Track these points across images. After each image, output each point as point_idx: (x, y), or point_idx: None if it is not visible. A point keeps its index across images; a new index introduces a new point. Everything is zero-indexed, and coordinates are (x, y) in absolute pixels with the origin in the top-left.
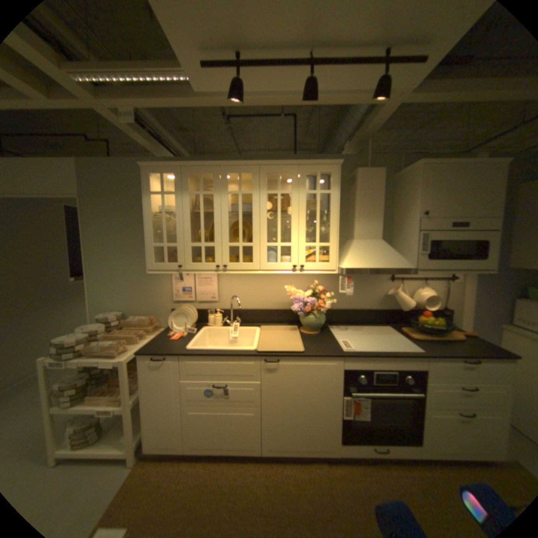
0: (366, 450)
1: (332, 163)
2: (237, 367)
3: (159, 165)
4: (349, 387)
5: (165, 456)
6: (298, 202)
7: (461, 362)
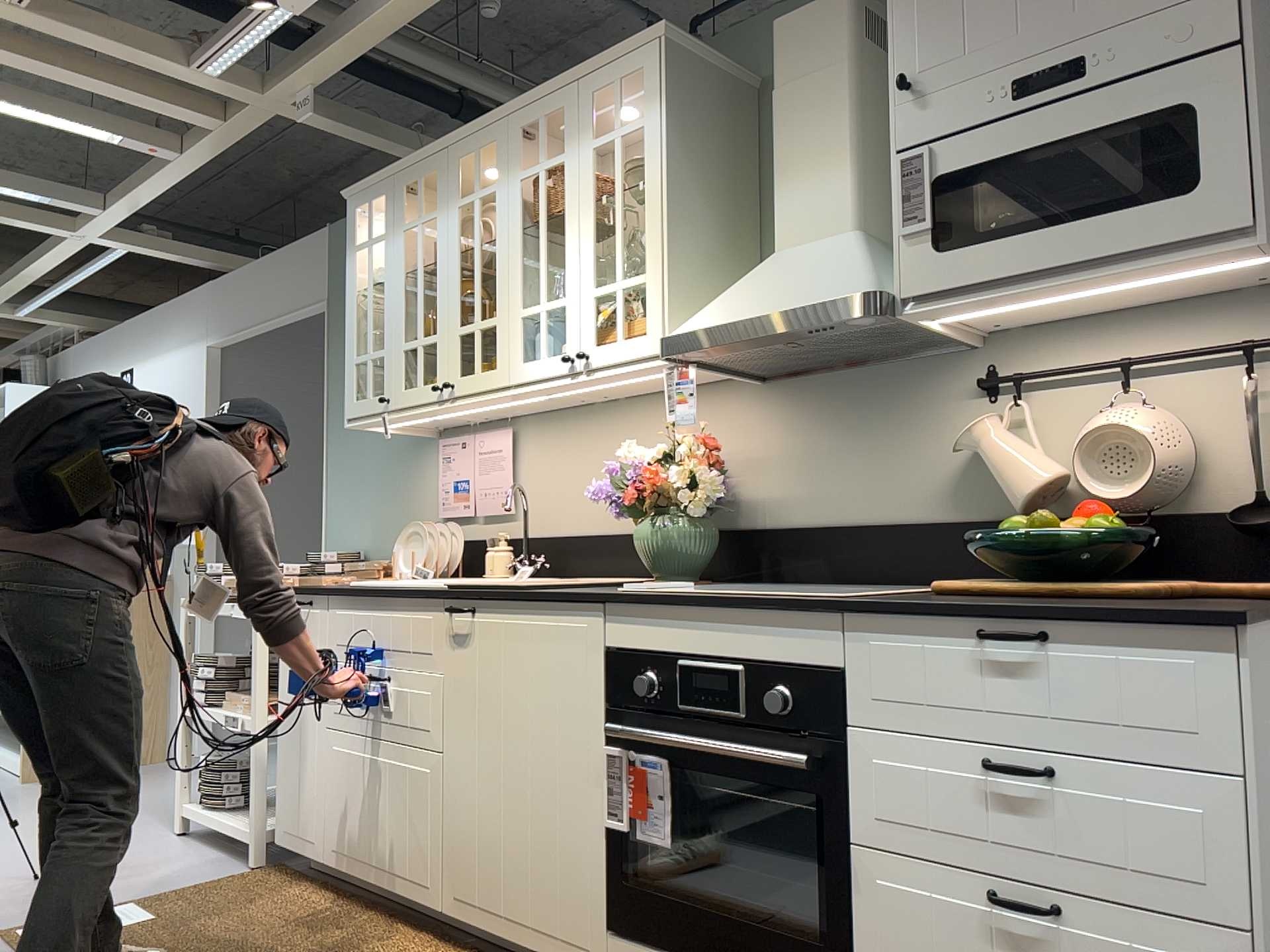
0: None
1: (640, 43)
2: (404, 623)
3: (367, 184)
4: (617, 707)
5: (299, 853)
6: (577, 178)
7: (960, 629)
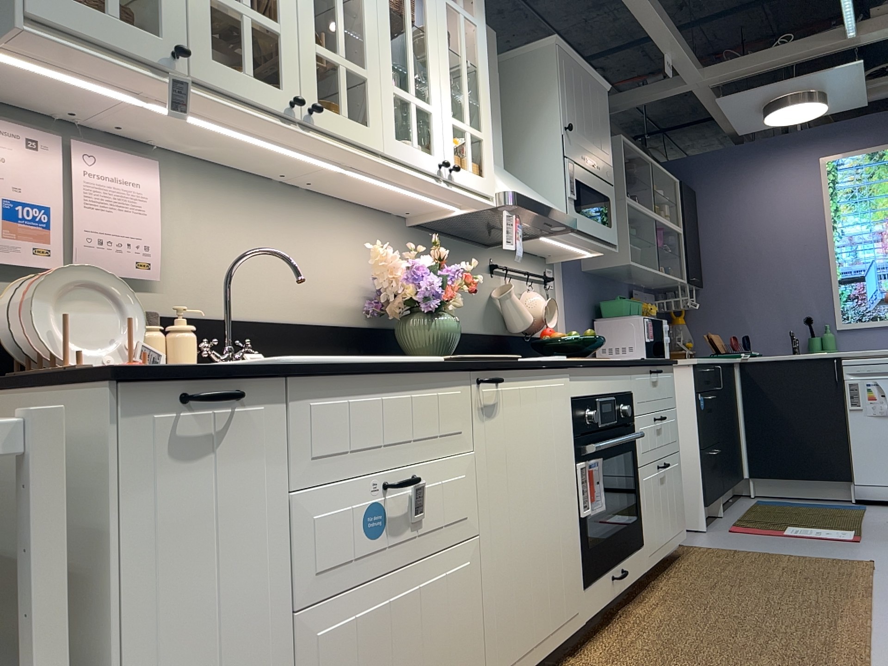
0: (605, 581)
1: None
2: (429, 403)
3: None
4: (578, 436)
5: None
6: (437, 14)
7: (649, 370)
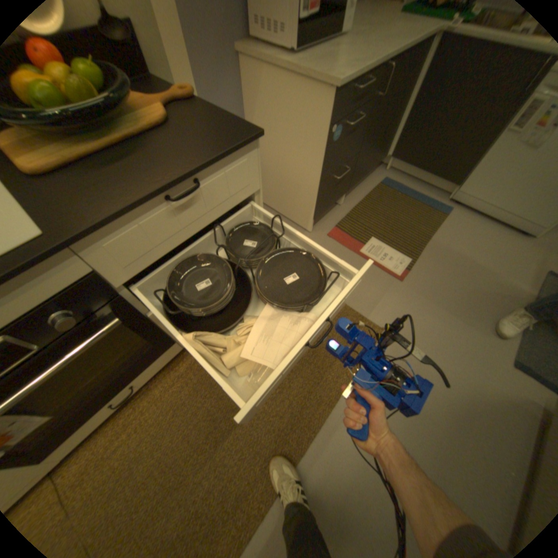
0: (89, 422)
1: None
2: None
3: None
4: None
5: None
6: None
7: (152, 203)
